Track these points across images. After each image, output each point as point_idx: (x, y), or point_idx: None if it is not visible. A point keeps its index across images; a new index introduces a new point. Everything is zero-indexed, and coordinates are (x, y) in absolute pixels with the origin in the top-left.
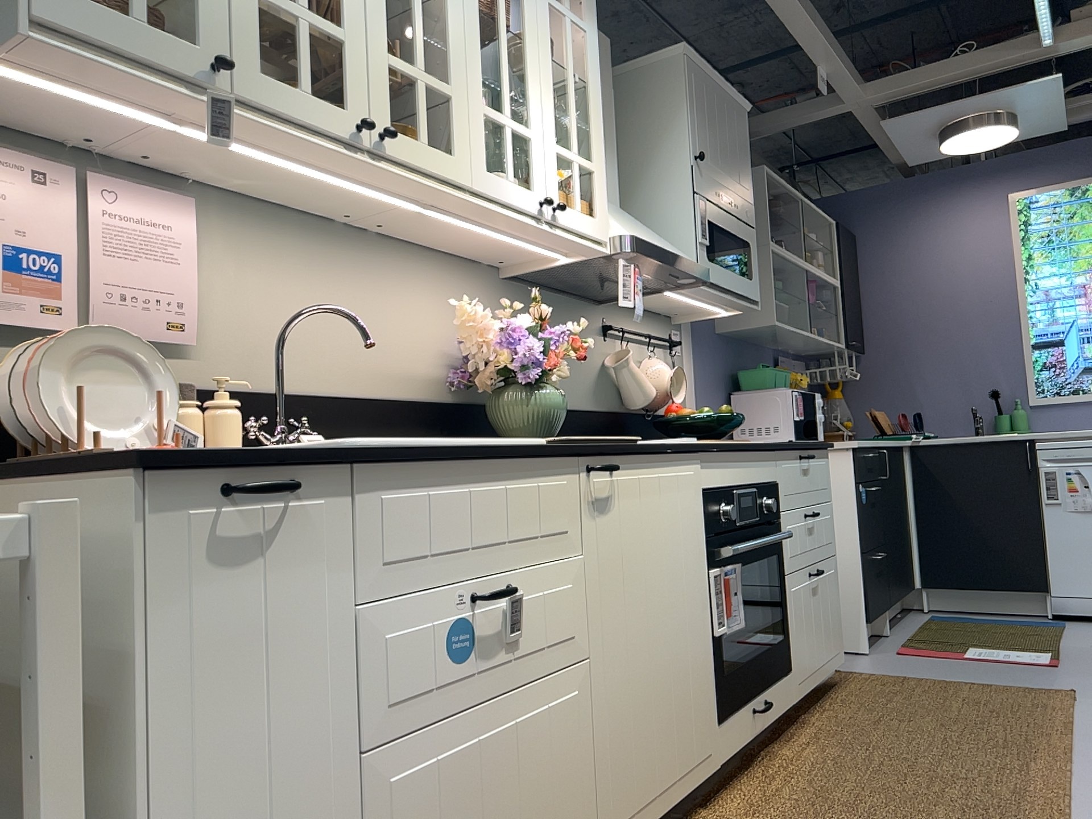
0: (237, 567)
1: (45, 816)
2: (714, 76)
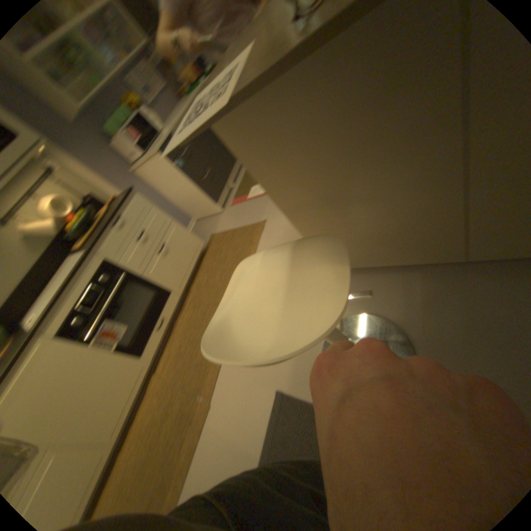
0: None
1: None
2: None
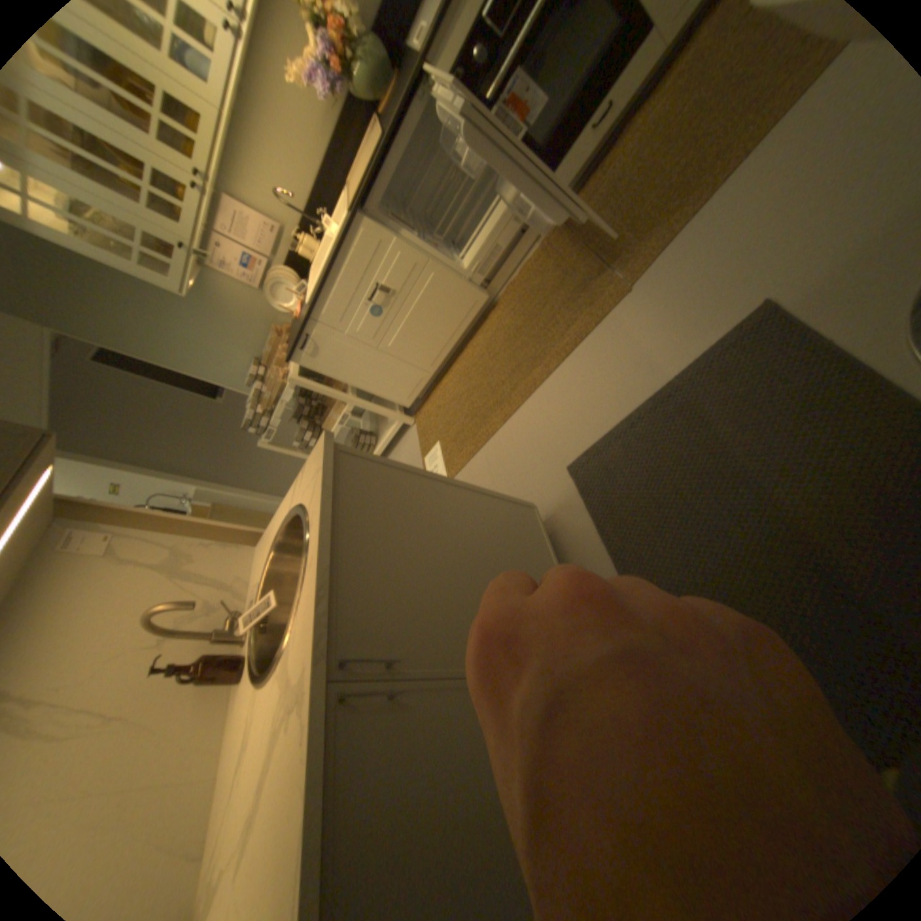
0: (320, 352)
1: (337, 396)
2: None
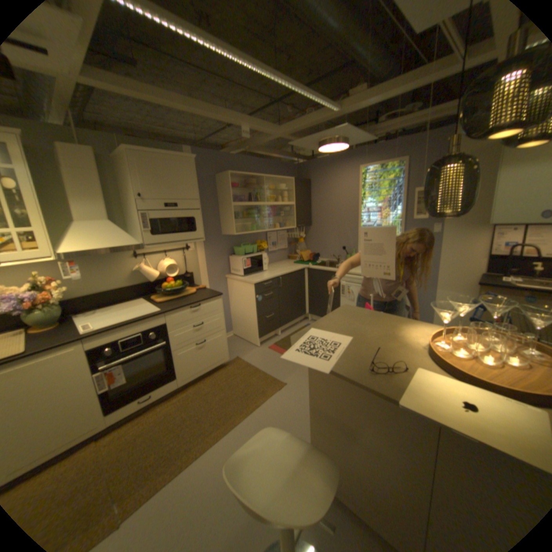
0: None
1: None
2: (155, 151)
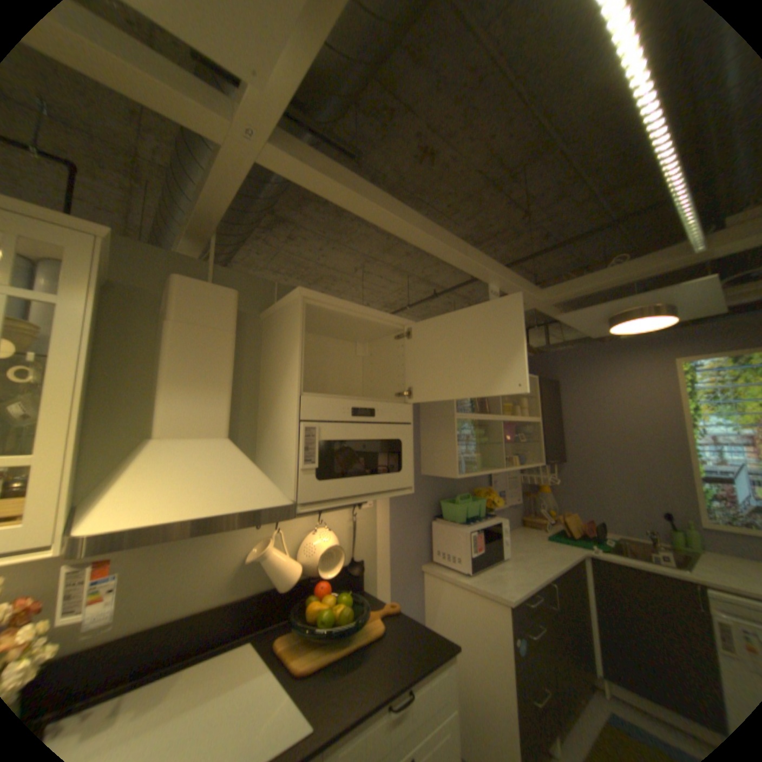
0: None
1: None
2: (353, 306)
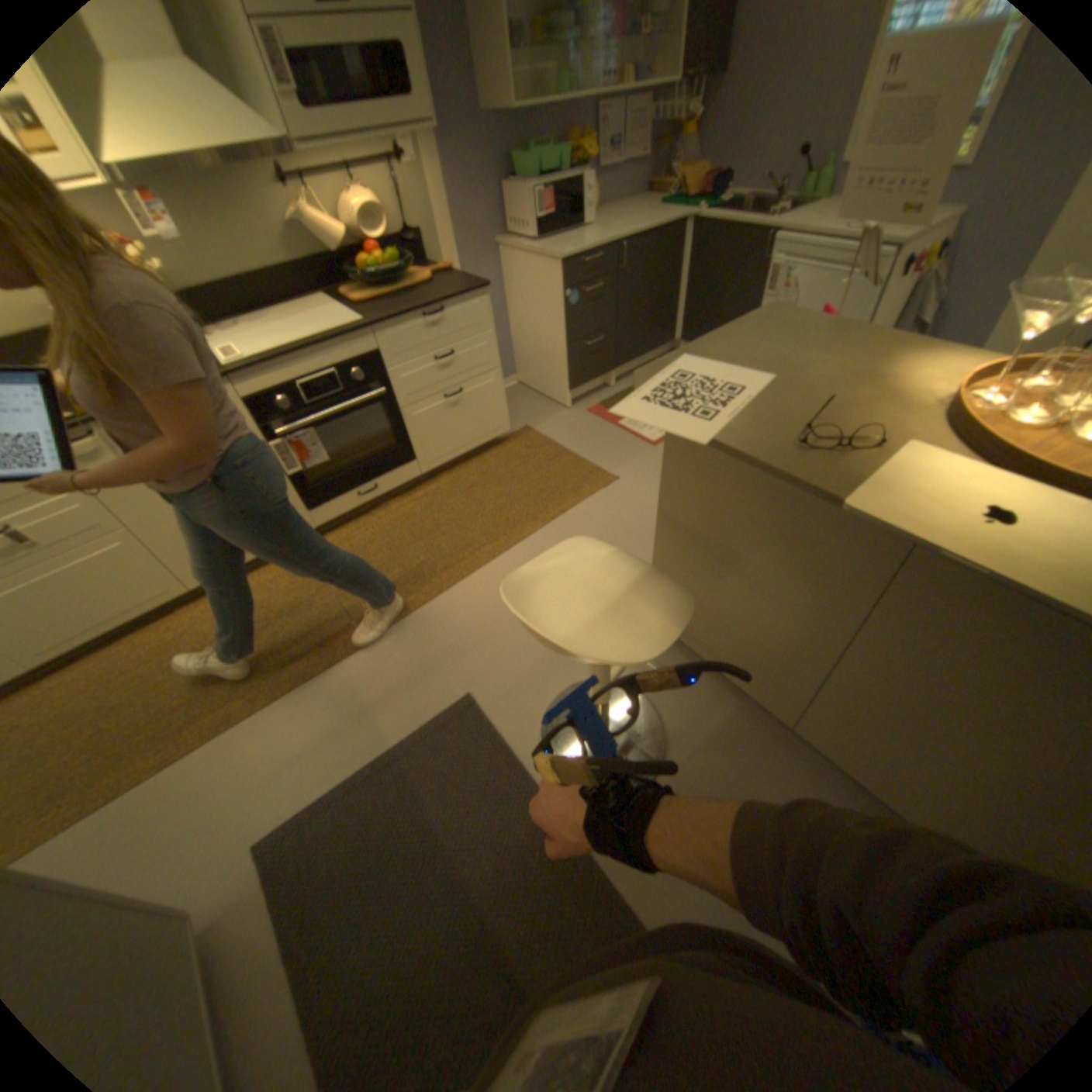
0: None
1: None
2: None
